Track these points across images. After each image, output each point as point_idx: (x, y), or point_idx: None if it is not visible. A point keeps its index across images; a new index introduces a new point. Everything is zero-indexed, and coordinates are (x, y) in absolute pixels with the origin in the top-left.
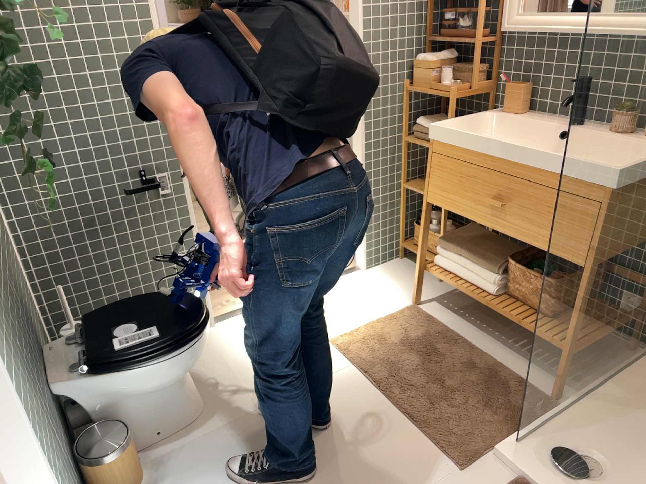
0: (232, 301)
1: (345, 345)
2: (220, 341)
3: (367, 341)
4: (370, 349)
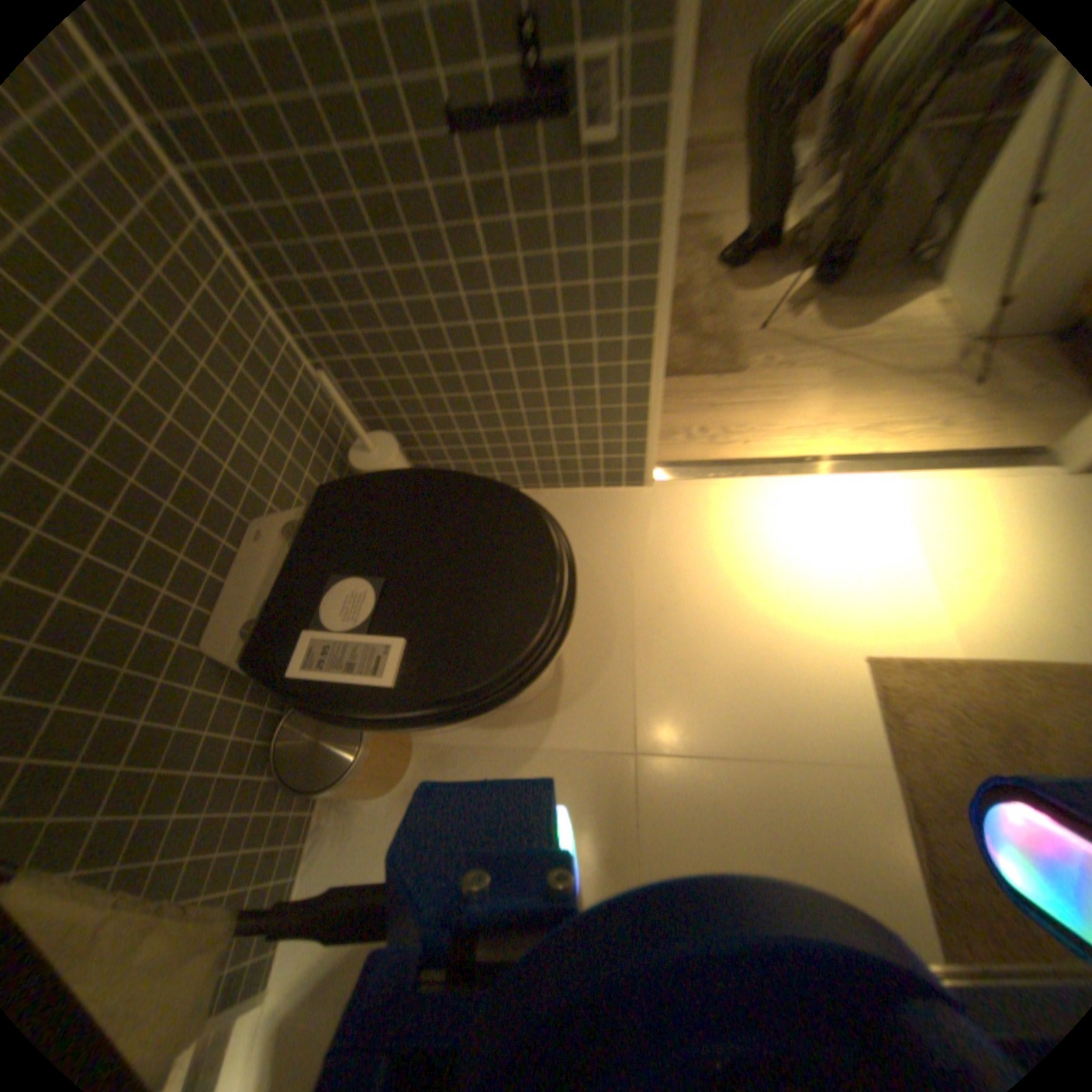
0: (716, 429)
1: (904, 690)
2: (648, 526)
3: (971, 714)
4: (967, 742)
